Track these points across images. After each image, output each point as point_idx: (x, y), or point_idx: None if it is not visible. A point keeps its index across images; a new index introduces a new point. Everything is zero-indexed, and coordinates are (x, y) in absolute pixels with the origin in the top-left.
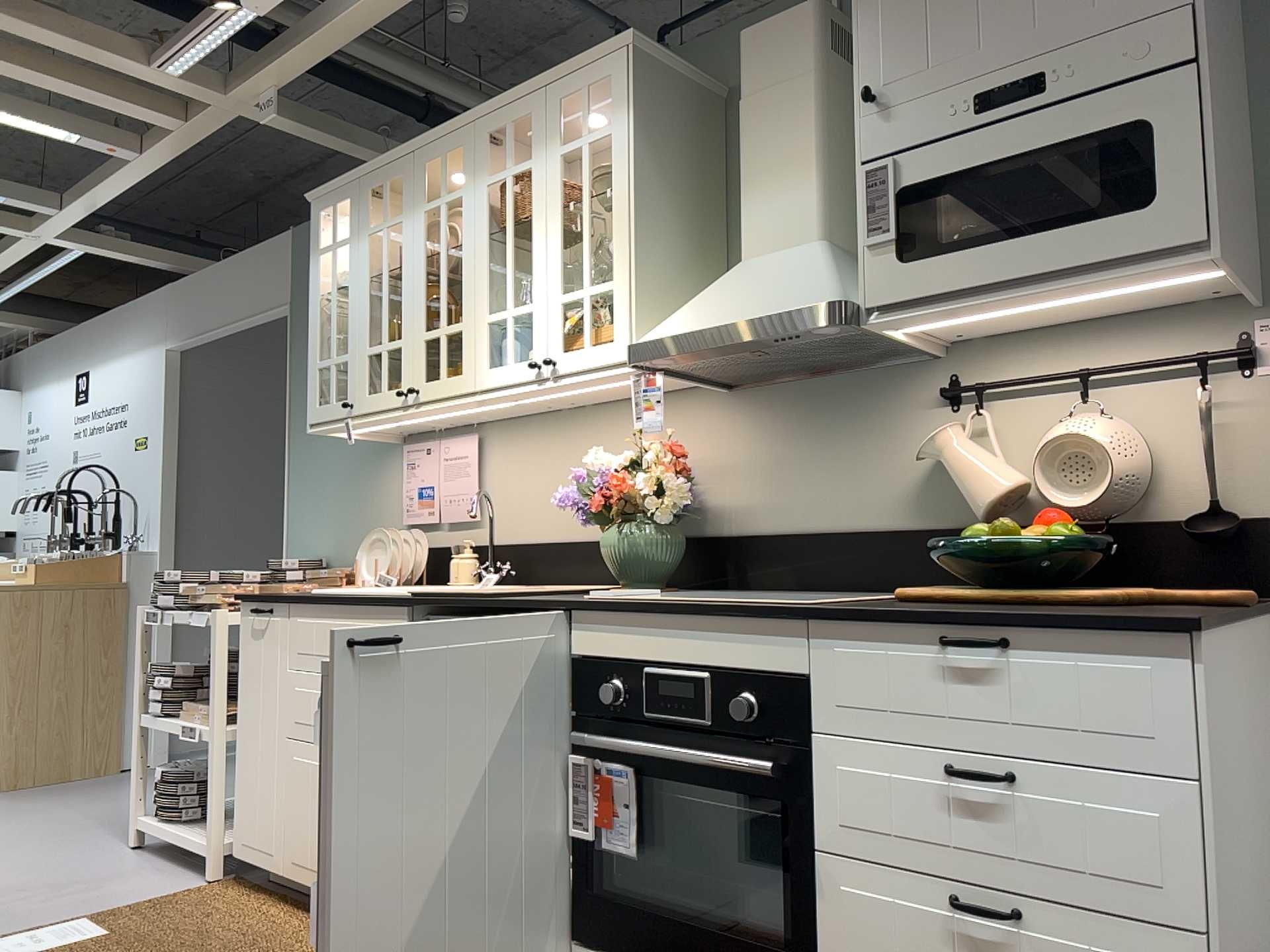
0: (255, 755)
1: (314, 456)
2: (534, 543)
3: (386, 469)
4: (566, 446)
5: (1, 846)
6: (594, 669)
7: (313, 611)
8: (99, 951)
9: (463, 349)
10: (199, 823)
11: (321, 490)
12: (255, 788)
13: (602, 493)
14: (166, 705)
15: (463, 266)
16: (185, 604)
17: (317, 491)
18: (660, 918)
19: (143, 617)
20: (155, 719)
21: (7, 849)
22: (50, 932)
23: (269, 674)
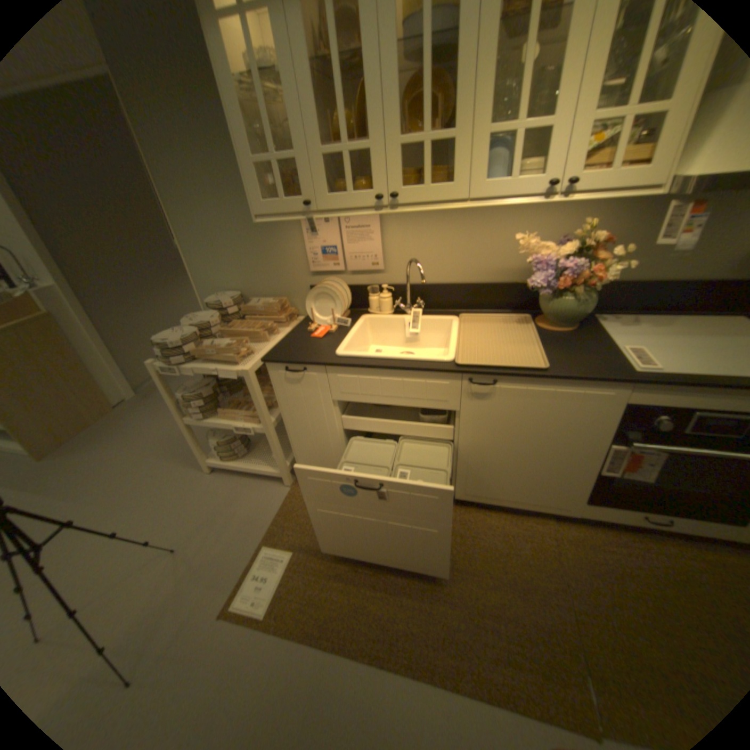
0: (310, 438)
1: (197, 219)
2: (434, 285)
3: (282, 233)
4: (464, 221)
5: (122, 502)
6: (648, 411)
7: (355, 372)
8: (307, 571)
9: (457, 160)
10: (244, 454)
11: (216, 246)
12: (313, 452)
13: (574, 278)
14: (204, 414)
15: (460, 63)
16: (190, 358)
17: (212, 246)
18: (657, 500)
19: (154, 370)
20: (198, 422)
21: (131, 504)
22: (259, 567)
23: (313, 403)
